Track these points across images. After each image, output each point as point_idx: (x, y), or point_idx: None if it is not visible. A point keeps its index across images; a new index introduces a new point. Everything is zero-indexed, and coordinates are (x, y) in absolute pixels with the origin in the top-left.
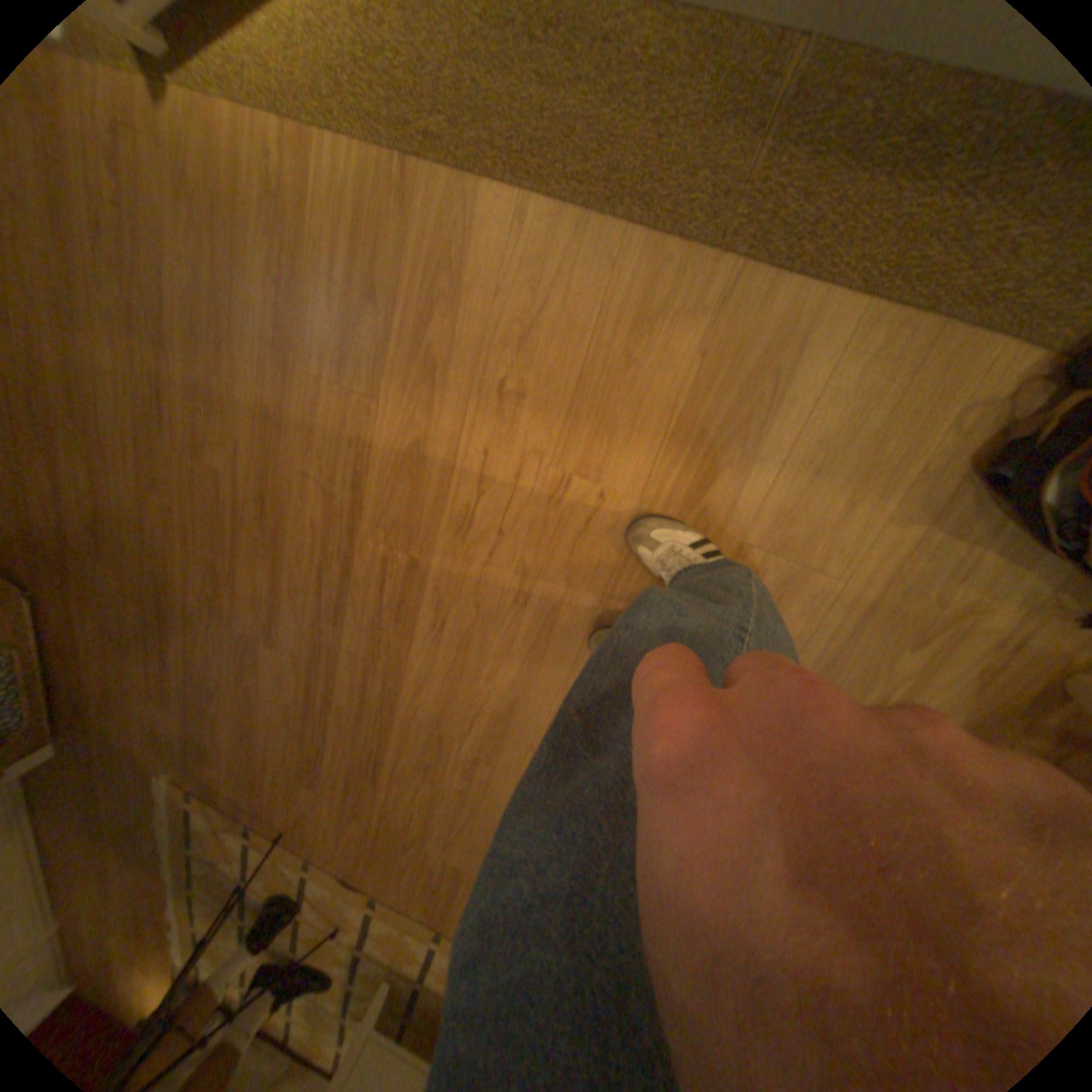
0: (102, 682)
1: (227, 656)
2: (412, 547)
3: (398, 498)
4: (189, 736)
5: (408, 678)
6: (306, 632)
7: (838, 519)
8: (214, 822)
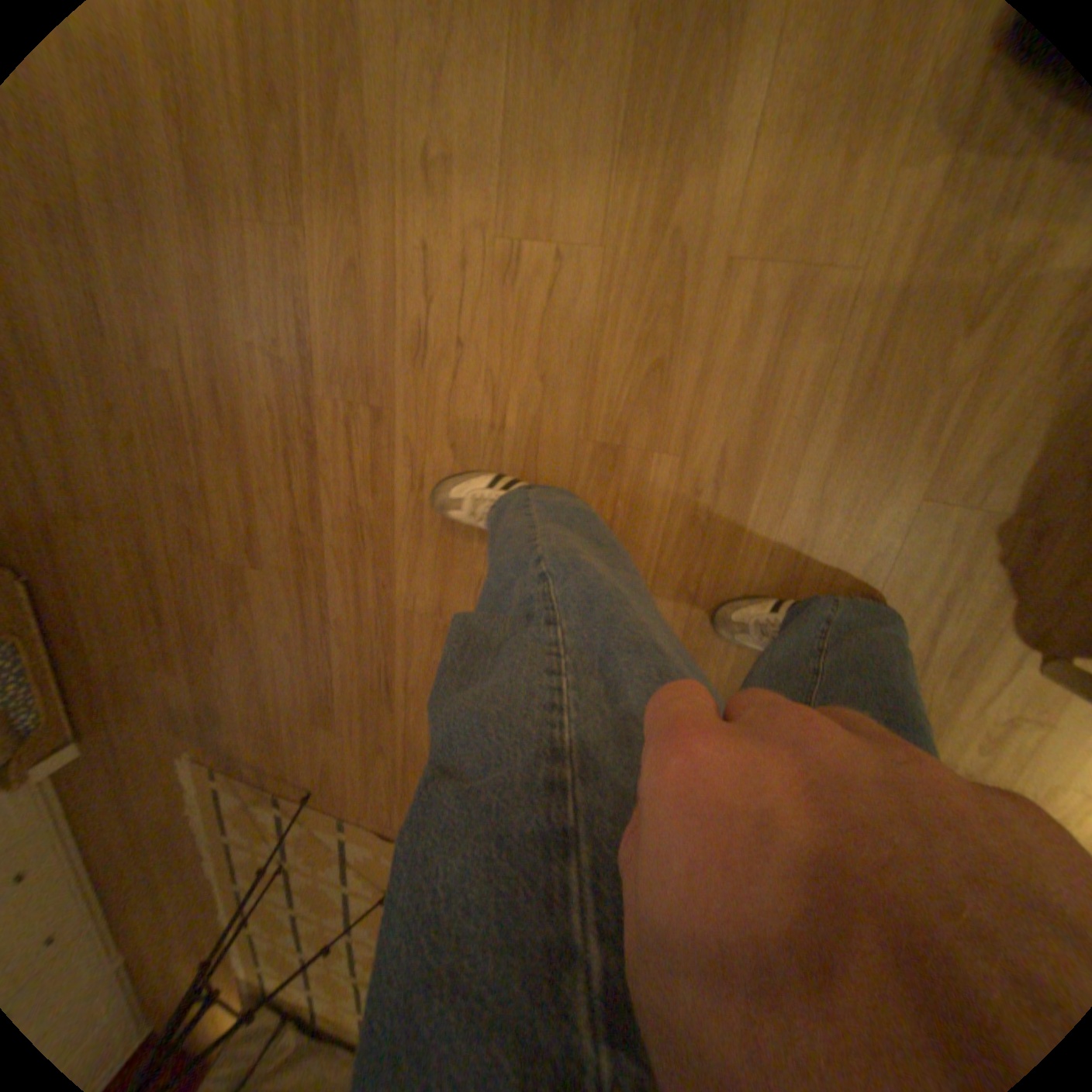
0: (107, 659)
1: (216, 591)
2: (370, 396)
3: (345, 339)
4: (199, 699)
5: (398, 560)
6: (286, 537)
7: (838, 188)
8: (241, 794)
